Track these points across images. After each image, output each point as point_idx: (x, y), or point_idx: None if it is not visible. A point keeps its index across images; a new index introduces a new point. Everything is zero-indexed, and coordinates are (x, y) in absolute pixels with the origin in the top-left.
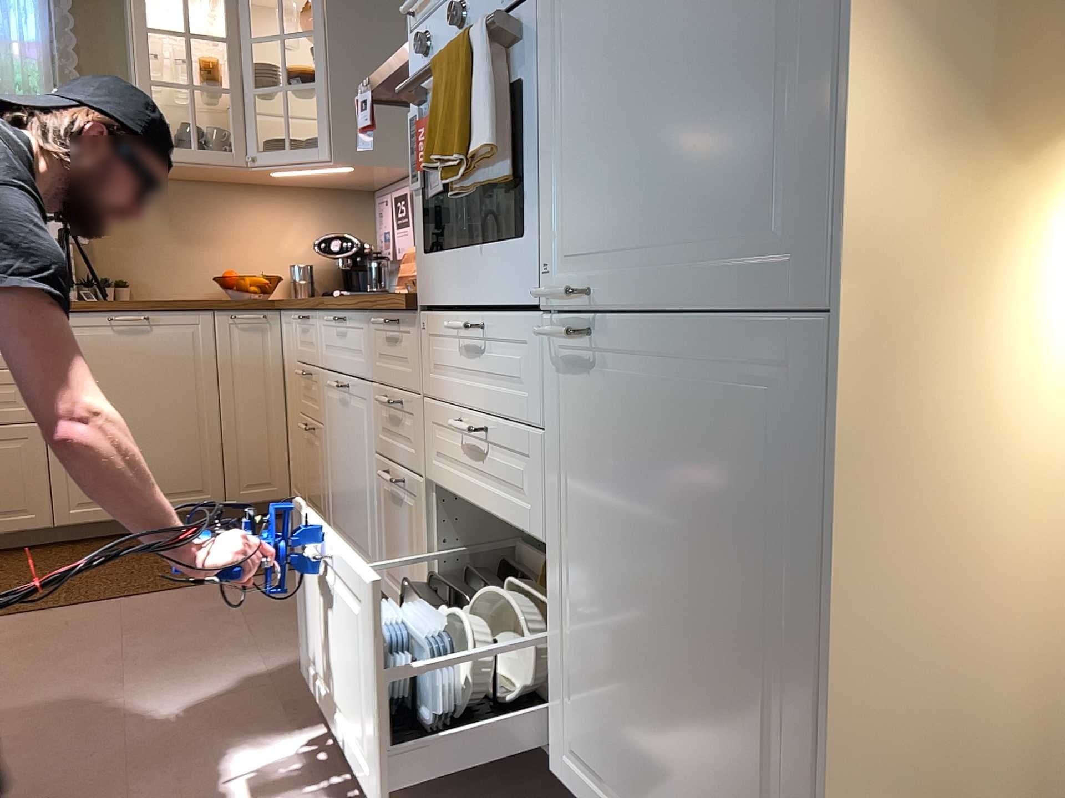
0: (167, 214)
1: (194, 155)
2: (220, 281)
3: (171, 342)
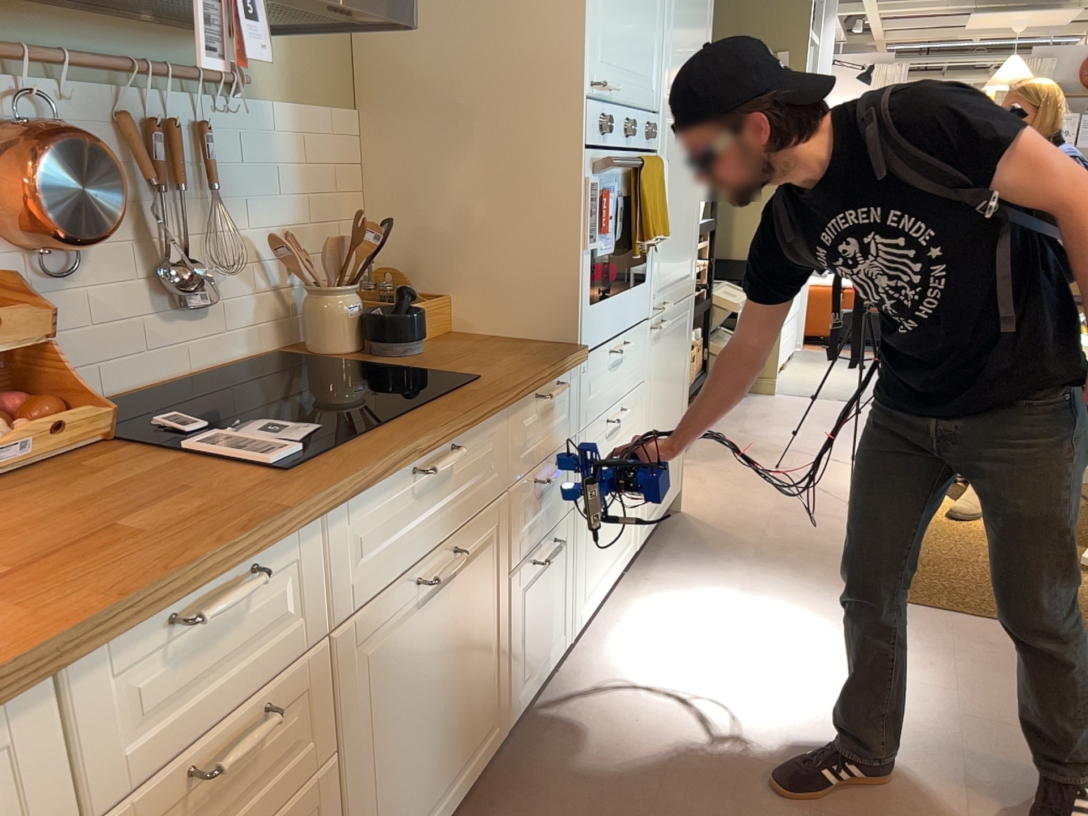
0: None
1: None
2: None
3: None
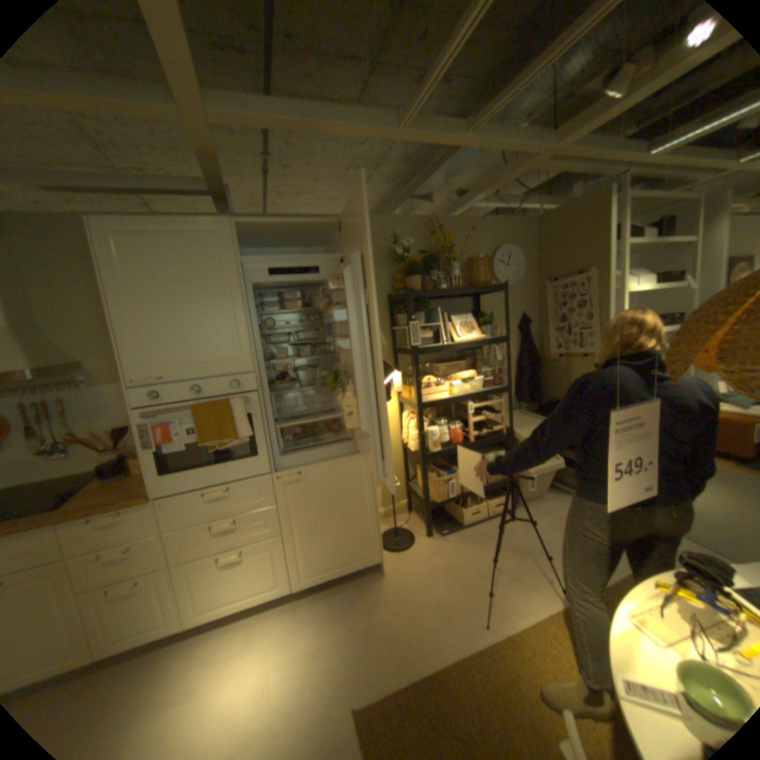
0: None
1: None
2: None
3: None
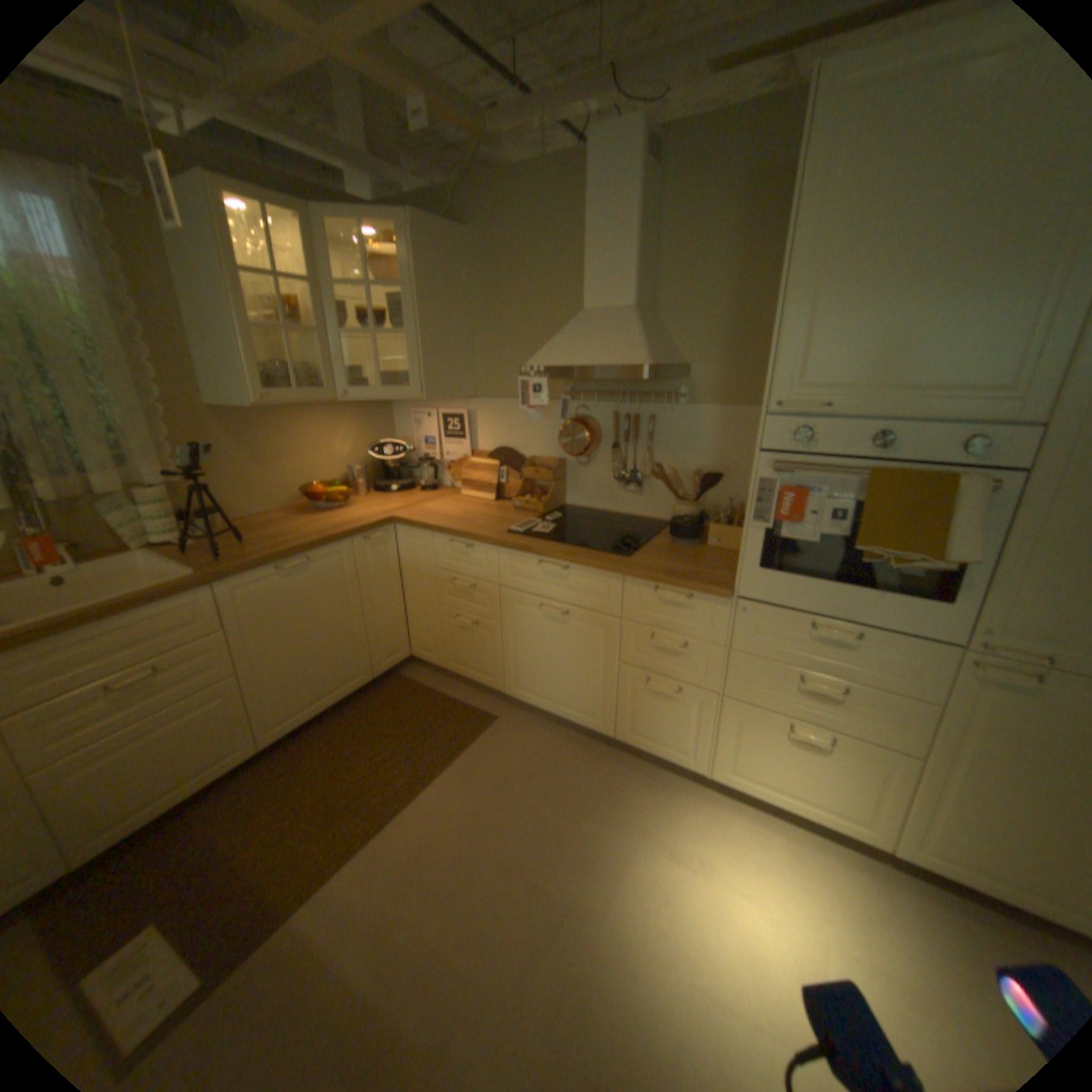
0: (237, 438)
1: (295, 395)
2: (290, 489)
3: (325, 571)
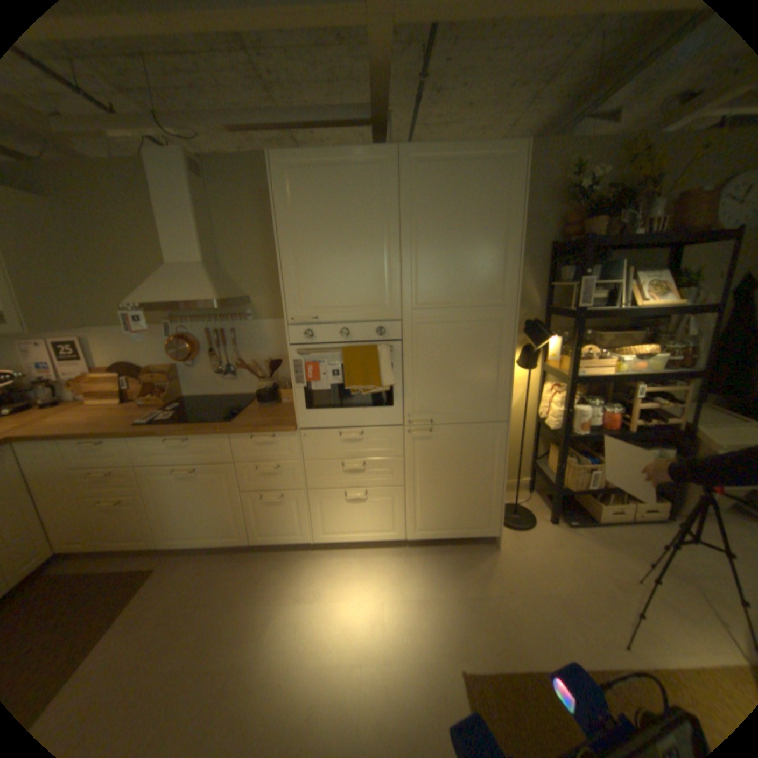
0: None
1: None
2: None
3: None
